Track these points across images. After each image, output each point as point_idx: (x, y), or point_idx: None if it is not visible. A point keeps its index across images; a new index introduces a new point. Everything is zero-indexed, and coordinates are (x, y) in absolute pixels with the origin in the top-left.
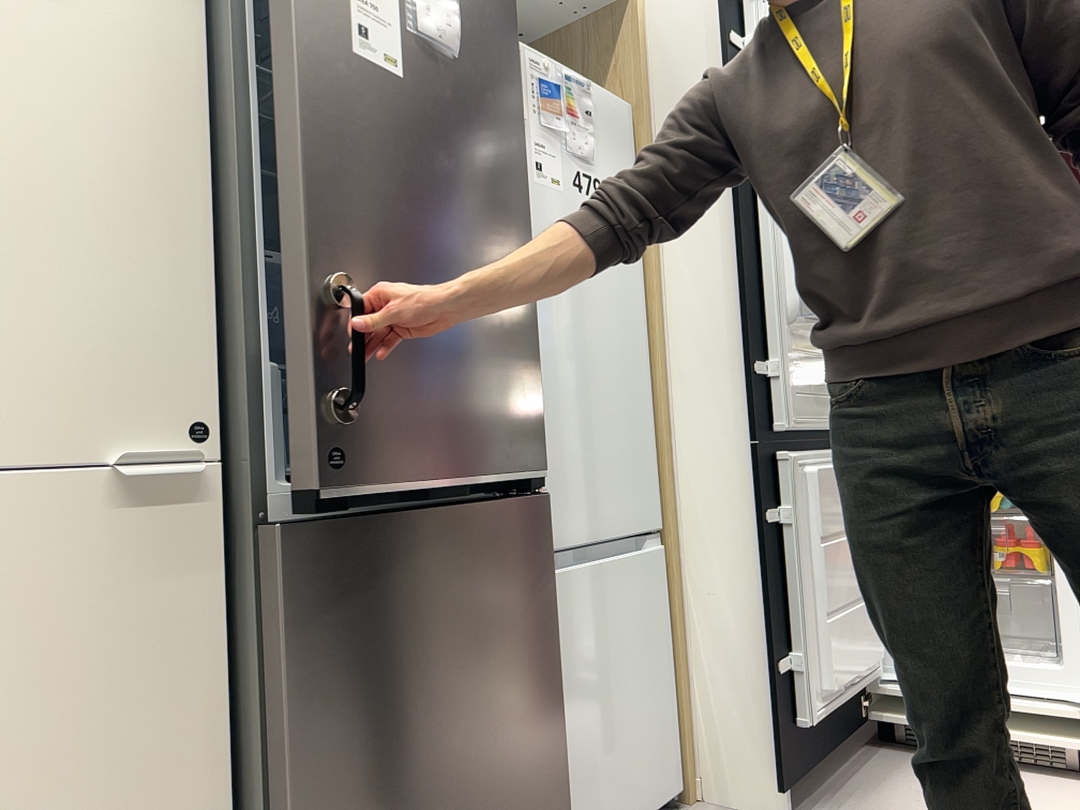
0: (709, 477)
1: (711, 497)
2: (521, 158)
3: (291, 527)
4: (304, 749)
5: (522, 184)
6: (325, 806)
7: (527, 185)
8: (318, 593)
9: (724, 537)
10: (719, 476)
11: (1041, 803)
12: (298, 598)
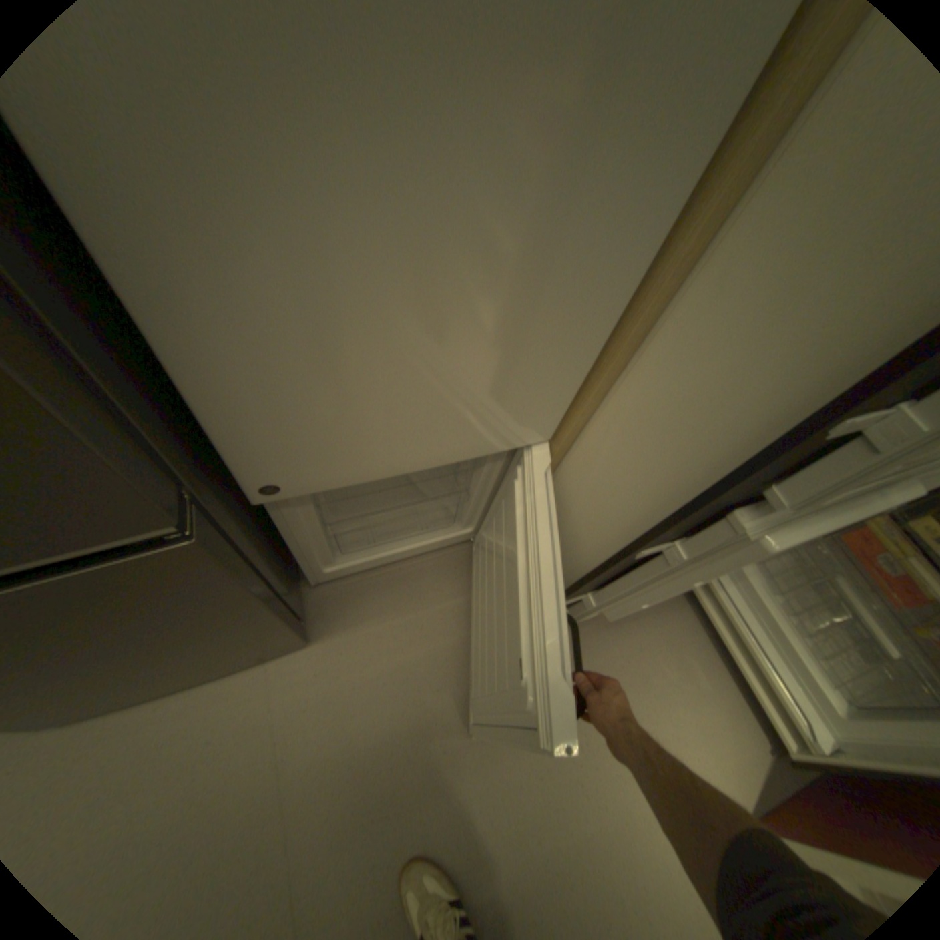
0: (632, 440)
1: (618, 456)
2: None
3: None
4: None
5: None
6: None
7: None
8: None
9: (600, 496)
10: (641, 453)
11: (702, 731)
12: None
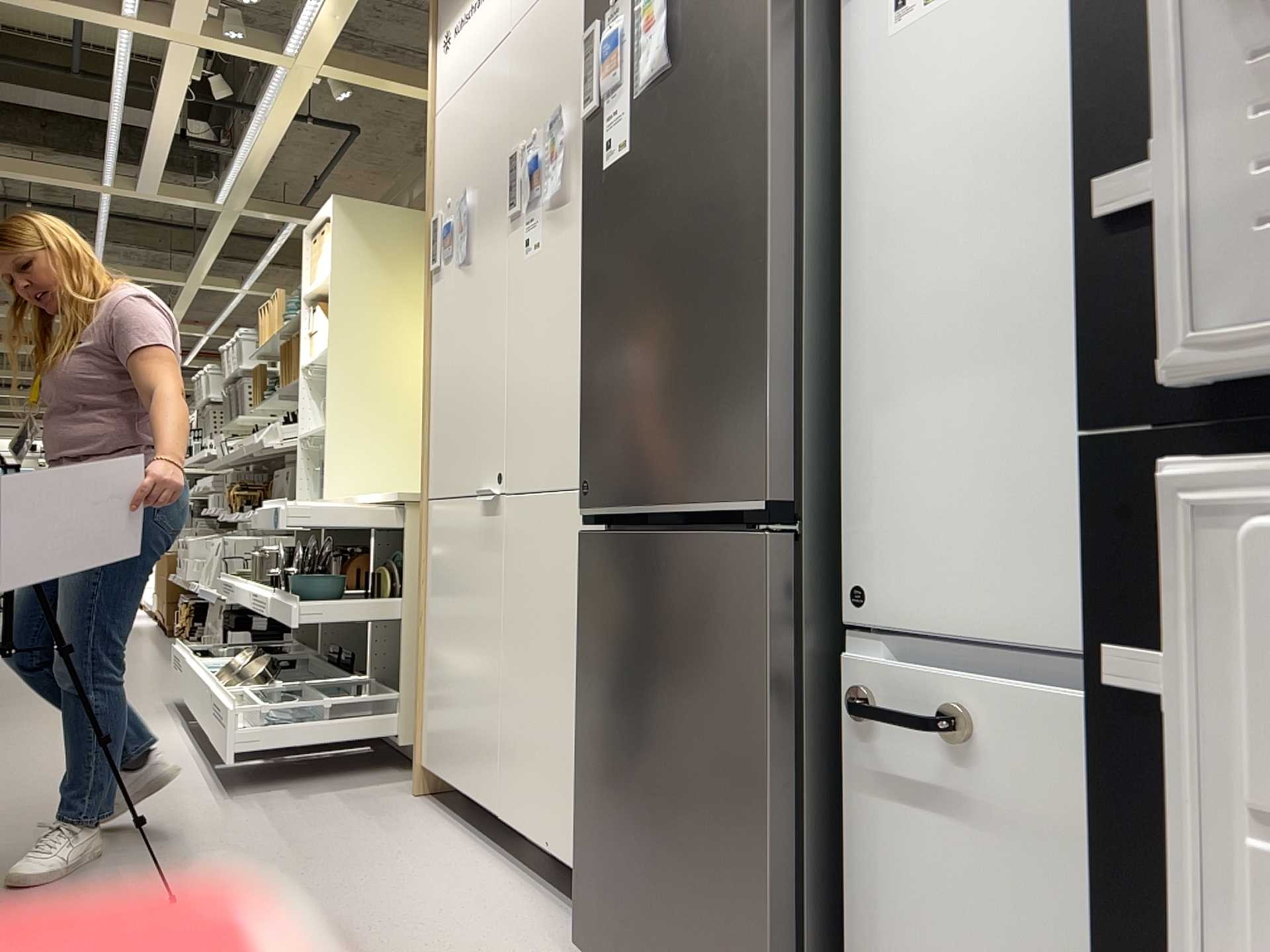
0: None
1: None
2: (761, 79)
3: (588, 536)
4: (583, 697)
5: (761, 114)
6: (589, 746)
7: (768, 111)
8: (591, 588)
9: None
10: None
11: None
12: (584, 588)
